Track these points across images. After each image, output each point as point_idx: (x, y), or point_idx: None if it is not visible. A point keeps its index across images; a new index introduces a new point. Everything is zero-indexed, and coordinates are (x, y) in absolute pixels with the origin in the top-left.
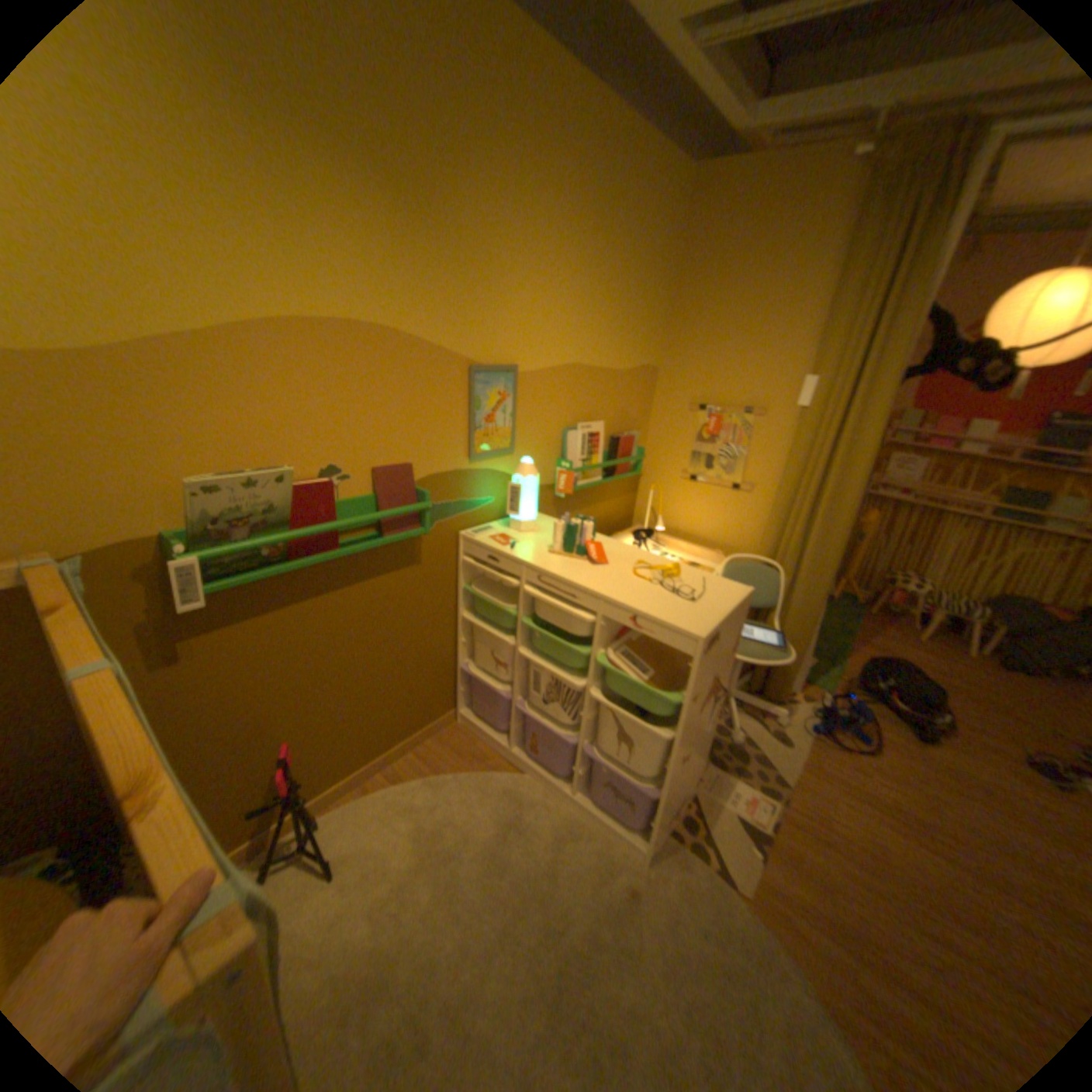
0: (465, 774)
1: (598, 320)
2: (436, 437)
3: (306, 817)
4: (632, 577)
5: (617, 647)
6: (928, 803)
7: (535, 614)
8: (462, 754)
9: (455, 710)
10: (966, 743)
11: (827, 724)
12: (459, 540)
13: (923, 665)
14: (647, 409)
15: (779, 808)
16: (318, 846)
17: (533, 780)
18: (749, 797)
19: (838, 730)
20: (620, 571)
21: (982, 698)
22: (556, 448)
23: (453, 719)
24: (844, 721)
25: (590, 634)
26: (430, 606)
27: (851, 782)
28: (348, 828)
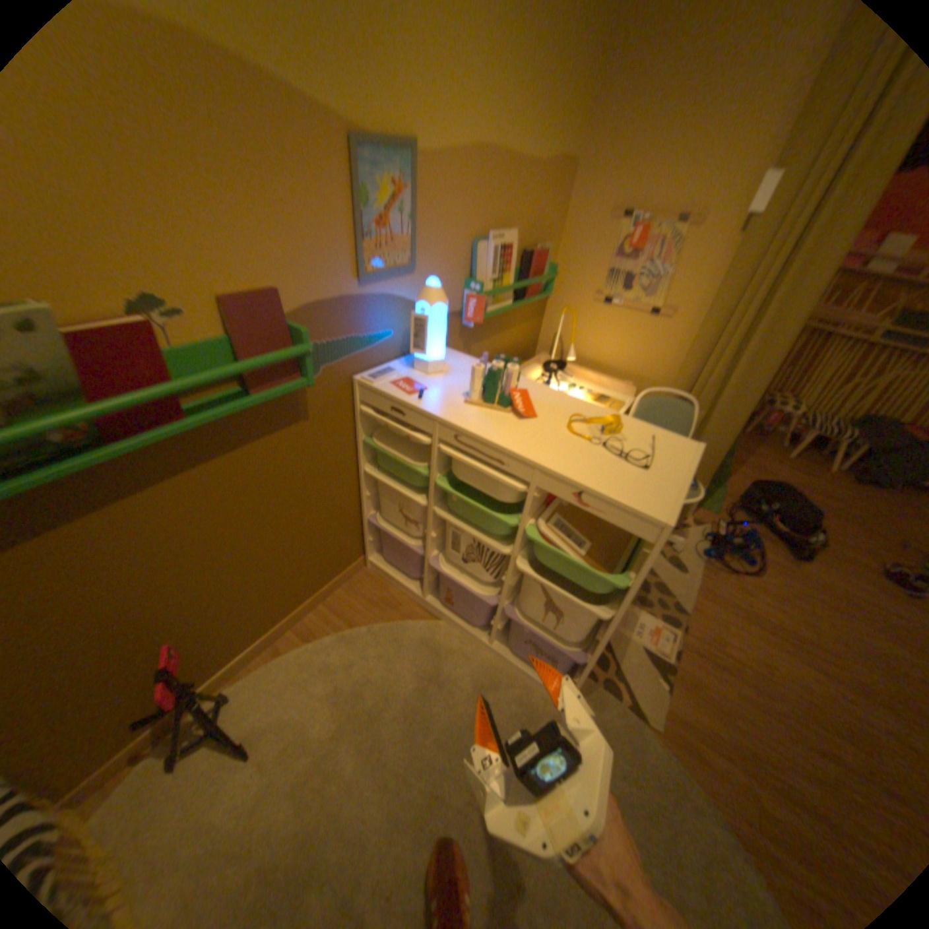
0: (380, 625)
1: (520, 78)
2: (311, 250)
3: (214, 690)
4: (569, 436)
5: (548, 516)
6: (805, 620)
7: (450, 474)
8: (375, 603)
9: (364, 557)
10: (833, 558)
11: (715, 547)
12: (355, 387)
13: (792, 482)
14: (562, 216)
15: (680, 636)
16: (230, 721)
17: (449, 628)
18: (653, 627)
19: (725, 552)
20: (554, 428)
21: (843, 513)
22: (464, 266)
23: (363, 566)
24: (730, 543)
25: (516, 500)
26: (327, 464)
27: (740, 604)
28: (261, 698)
